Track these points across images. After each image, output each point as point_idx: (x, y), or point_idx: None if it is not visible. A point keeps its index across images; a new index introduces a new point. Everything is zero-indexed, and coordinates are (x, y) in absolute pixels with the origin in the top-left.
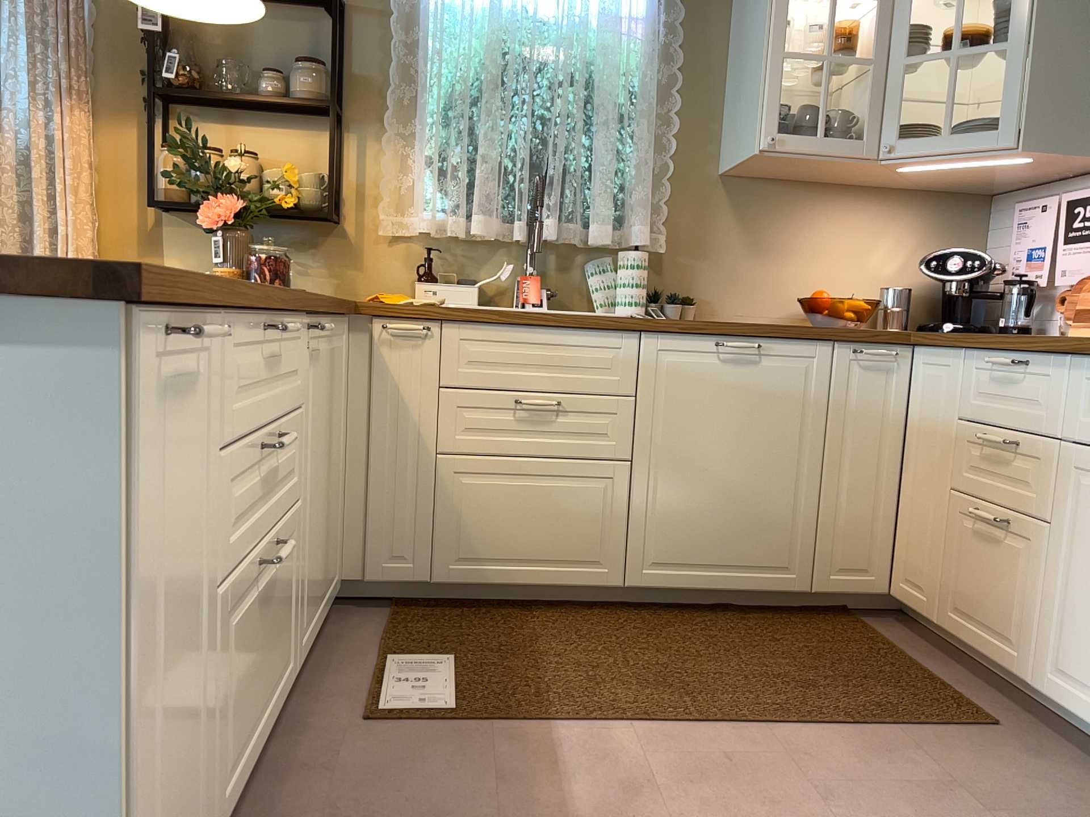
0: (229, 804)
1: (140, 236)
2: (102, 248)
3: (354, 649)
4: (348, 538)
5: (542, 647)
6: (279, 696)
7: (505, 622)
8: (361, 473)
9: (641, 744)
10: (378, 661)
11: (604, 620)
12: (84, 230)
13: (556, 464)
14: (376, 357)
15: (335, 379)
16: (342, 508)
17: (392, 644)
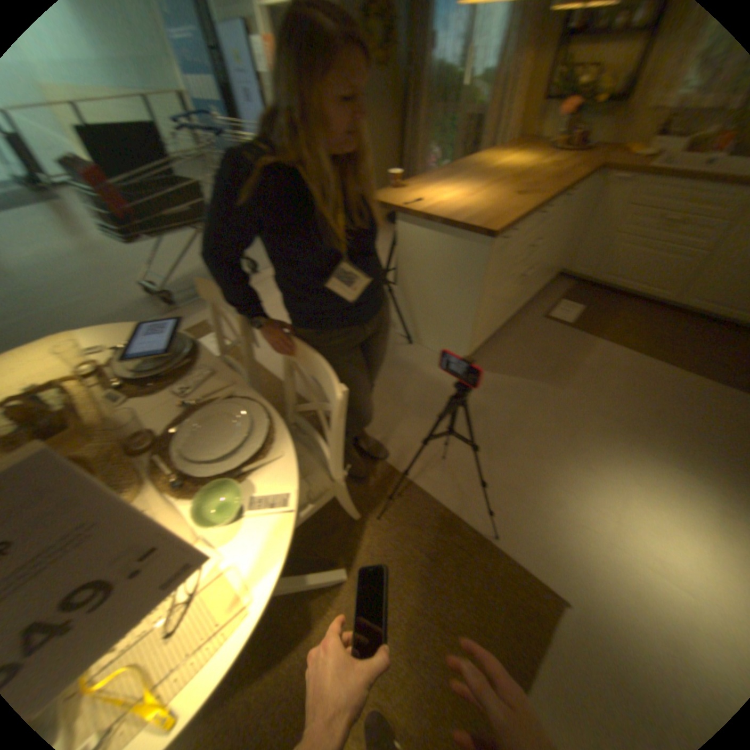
0: (501, 326)
1: (538, 110)
2: (523, 117)
3: (555, 294)
4: (569, 255)
5: (621, 314)
6: (523, 304)
7: (615, 300)
8: (583, 233)
9: (626, 355)
10: (560, 300)
11: (658, 312)
12: (518, 111)
13: (669, 246)
14: (606, 188)
15: (581, 202)
16: (571, 245)
17: (568, 296)
